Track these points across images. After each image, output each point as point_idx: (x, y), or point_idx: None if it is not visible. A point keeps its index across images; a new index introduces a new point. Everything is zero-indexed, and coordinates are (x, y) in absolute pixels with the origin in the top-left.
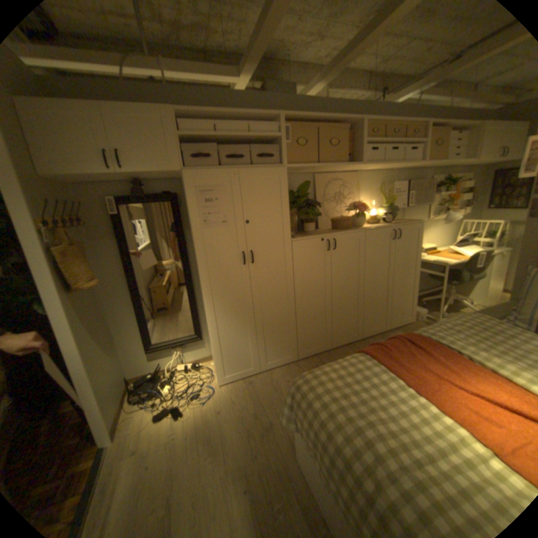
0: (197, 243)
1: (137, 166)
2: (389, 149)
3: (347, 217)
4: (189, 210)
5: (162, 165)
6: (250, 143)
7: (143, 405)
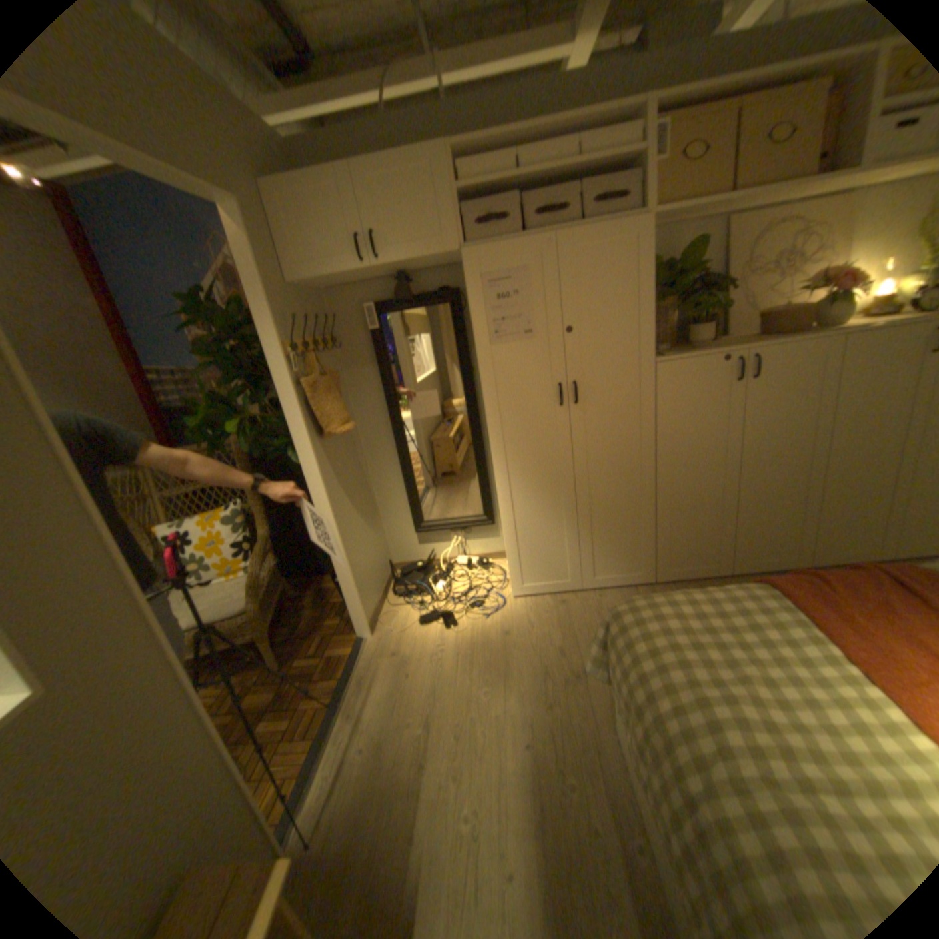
0: (484, 370)
1: (398, 252)
2: None
3: (803, 305)
4: (471, 315)
5: (433, 245)
6: (585, 176)
7: (410, 600)
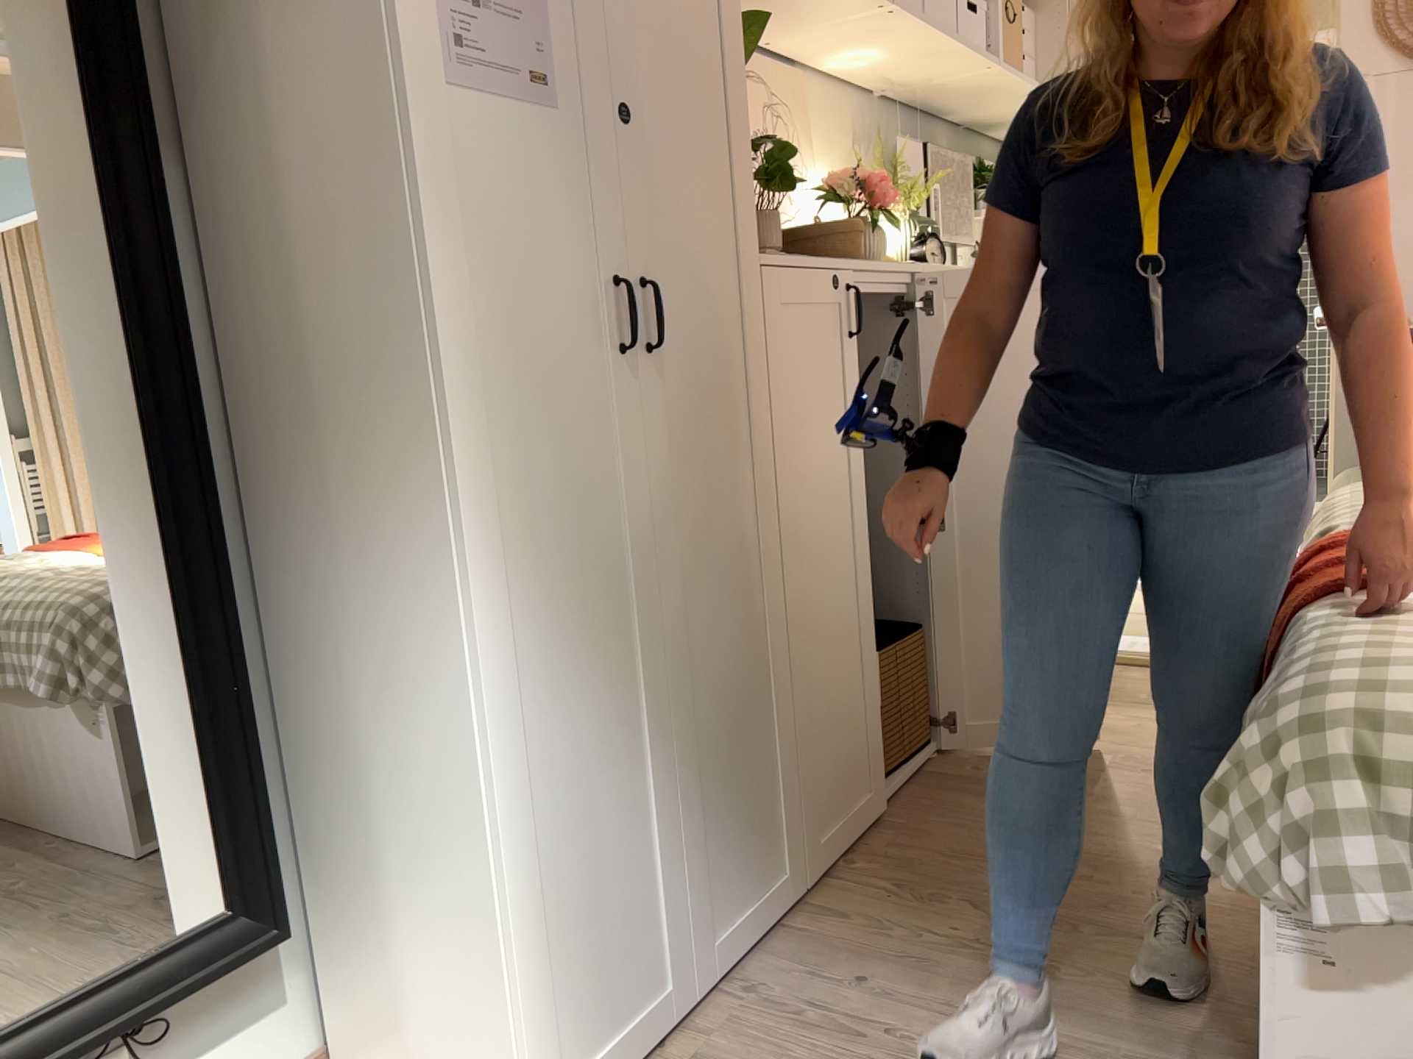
0: (421, 165)
1: None
2: None
3: (830, 224)
4: None
5: None
6: None
7: None
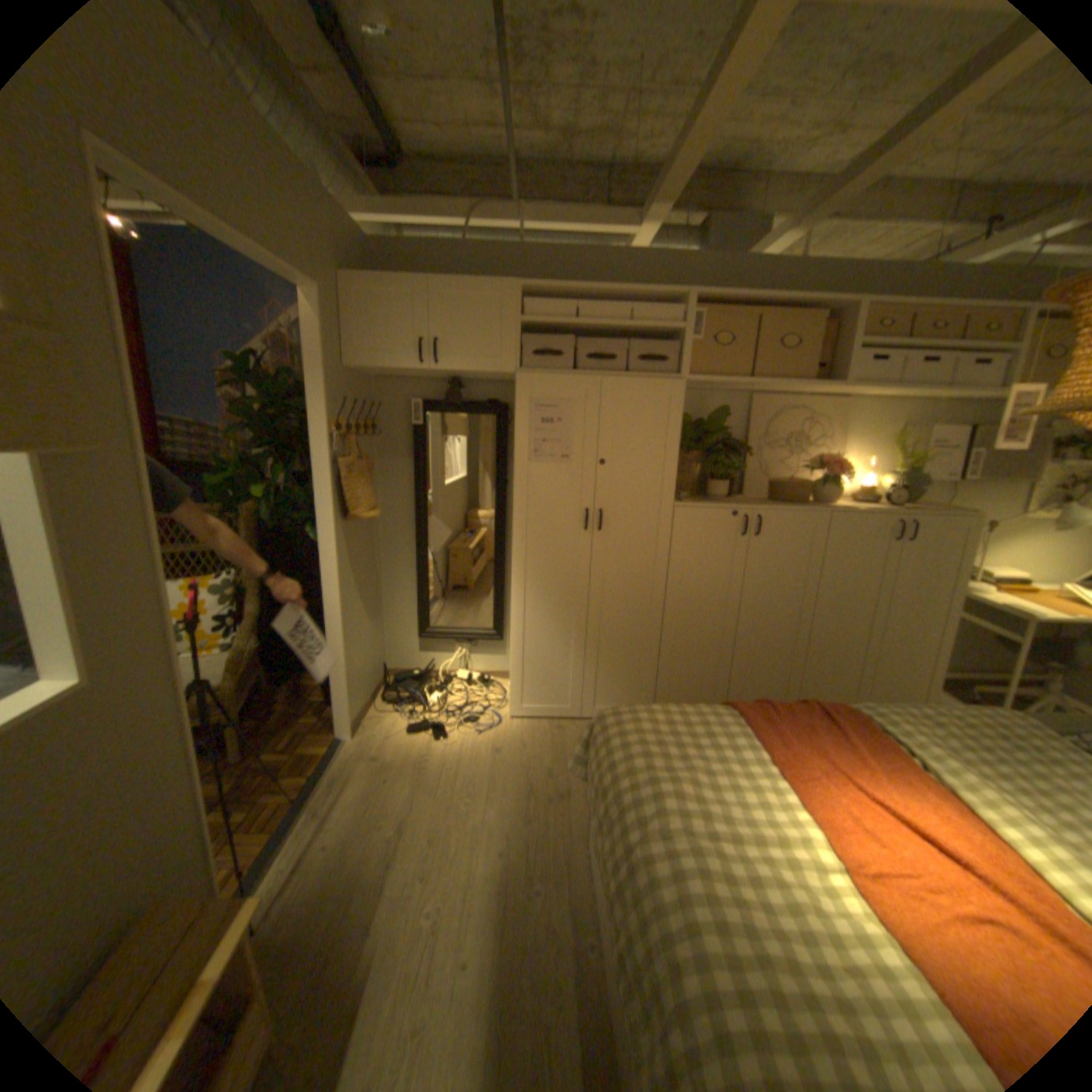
0: (519, 484)
1: (458, 363)
2: (916, 361)
3: (803, 481)
4: (515, 432)
5: (491, 365)
6: (634, 336)
7: (400, 707)
